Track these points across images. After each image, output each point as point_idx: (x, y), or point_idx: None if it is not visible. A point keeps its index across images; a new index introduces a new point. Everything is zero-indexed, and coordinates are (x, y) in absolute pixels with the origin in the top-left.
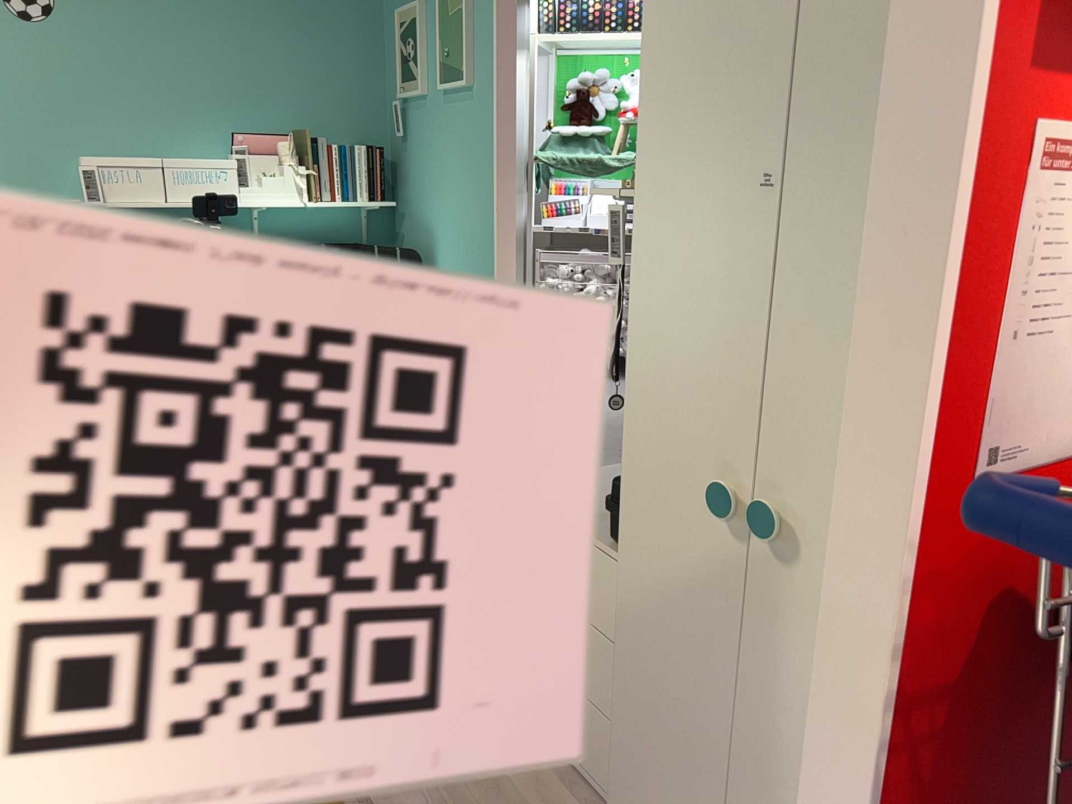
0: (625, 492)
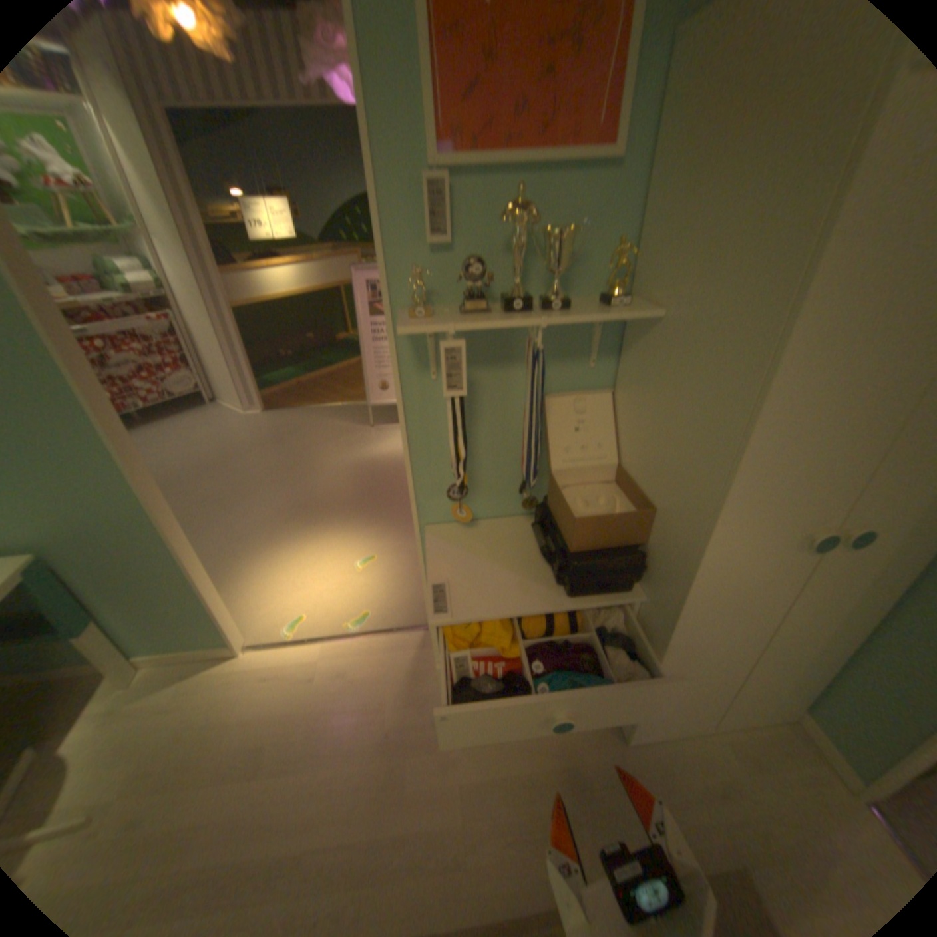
0: (701, 577)
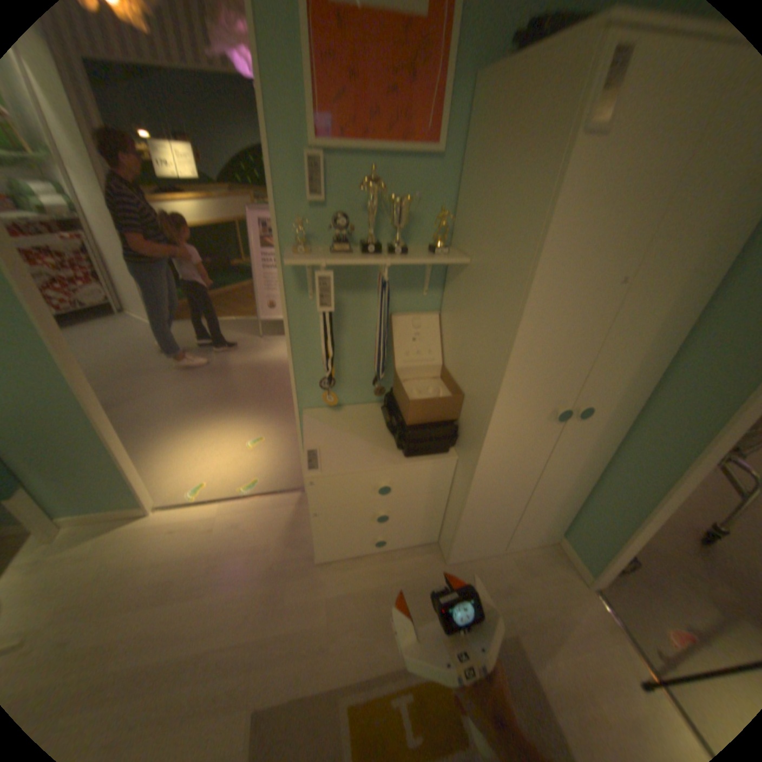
0: (488, 437)
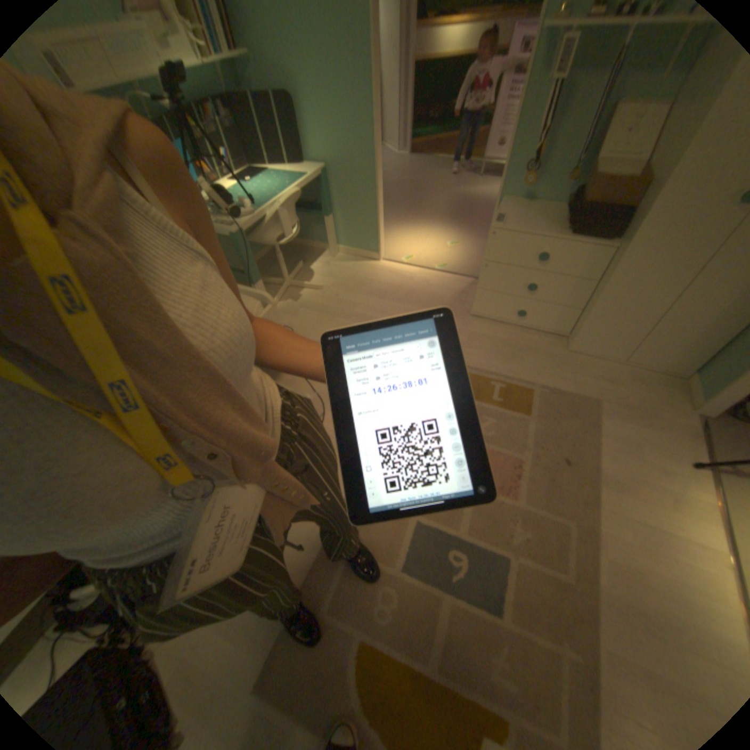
0: (652, 209)
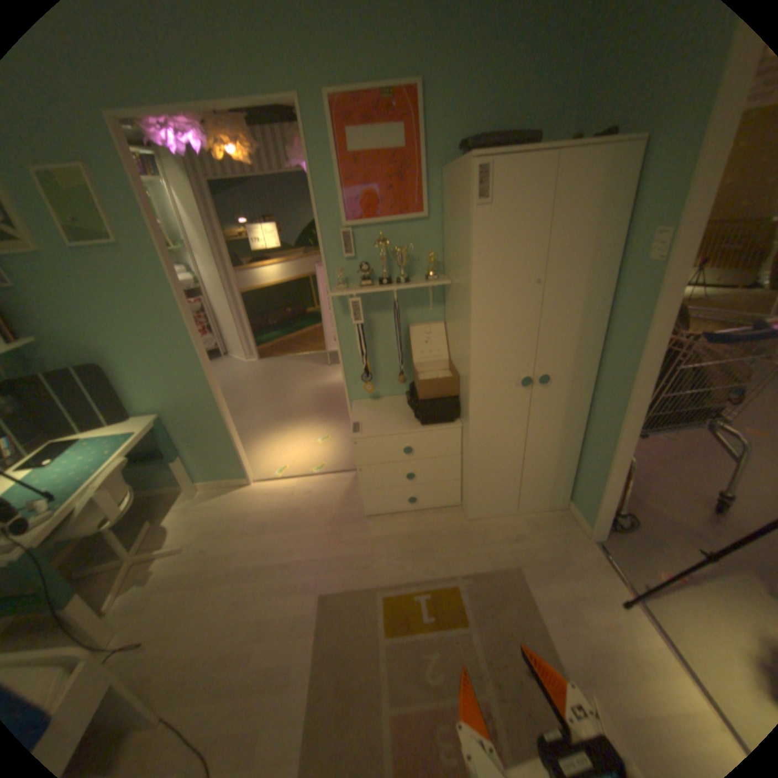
0: (471, 401)
